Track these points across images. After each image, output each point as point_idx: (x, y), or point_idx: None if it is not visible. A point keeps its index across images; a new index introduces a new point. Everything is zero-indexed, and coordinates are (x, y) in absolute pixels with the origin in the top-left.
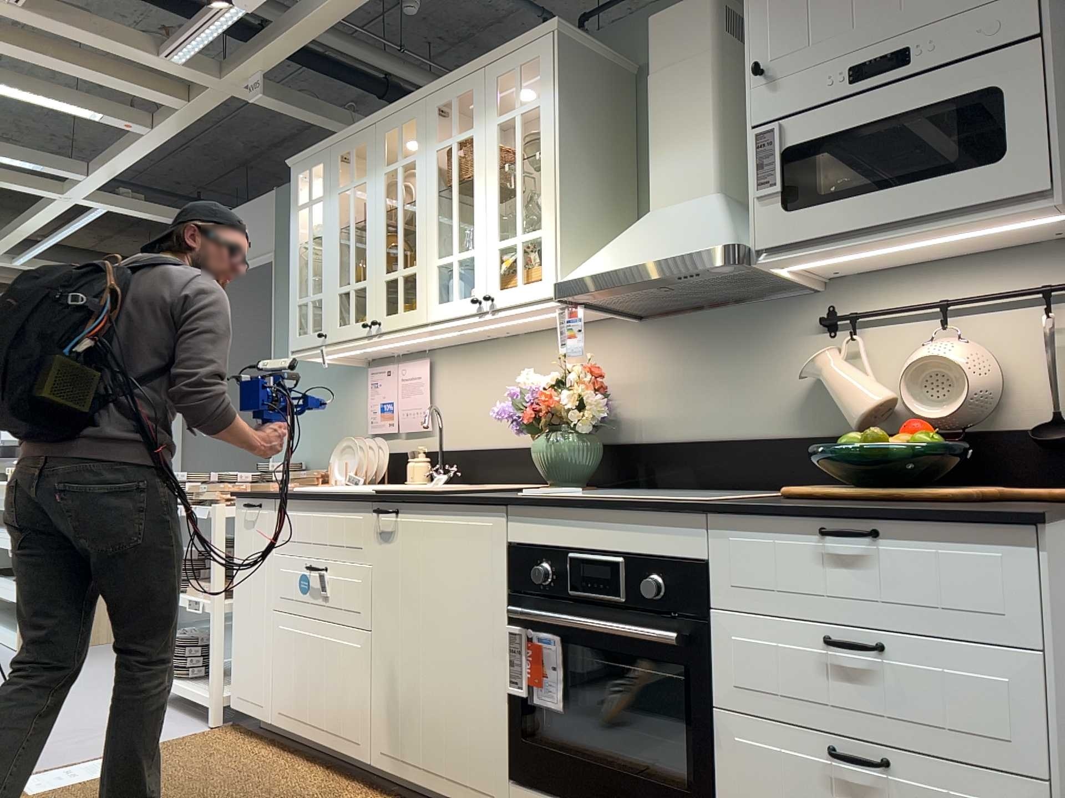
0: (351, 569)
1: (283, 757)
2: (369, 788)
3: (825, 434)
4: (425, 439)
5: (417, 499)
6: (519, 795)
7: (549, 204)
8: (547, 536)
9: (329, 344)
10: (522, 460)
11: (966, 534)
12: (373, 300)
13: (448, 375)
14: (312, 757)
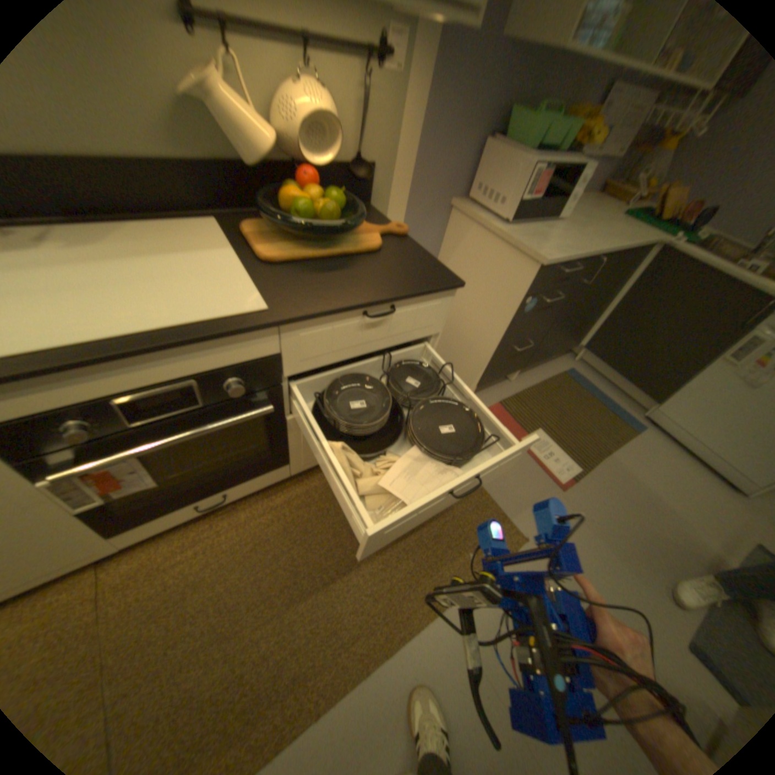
0: None
1: None
2: None
3: (202, 154)
4: None
5: None
6: (121, 536)
7: None
8: (53, 397)
9: None
10: None
11: (431, 296)
12: None
13: None
14: None
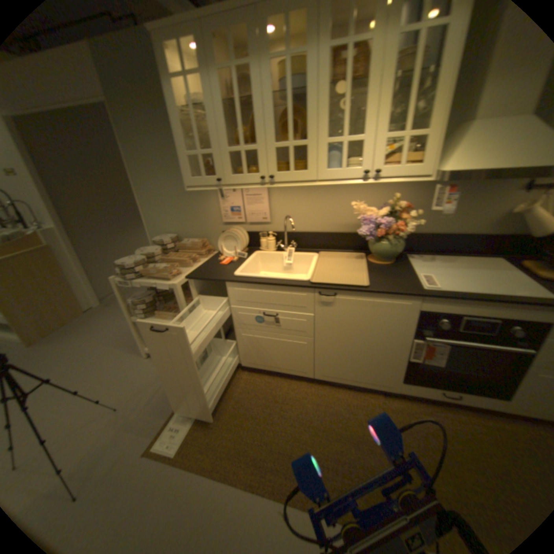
0: (299, 316)
1: (255, 377)
2: (310, 384)
3: (508, 233)
4: (266, 226)
5: (357, 291)
6: (409, 388)
7: (442, 112)
8: (451, 310)
9: (224, 186)
10: (334, 239)
11: None
12: (267, 161)
13: (281, 195)
14: (266, 372)
